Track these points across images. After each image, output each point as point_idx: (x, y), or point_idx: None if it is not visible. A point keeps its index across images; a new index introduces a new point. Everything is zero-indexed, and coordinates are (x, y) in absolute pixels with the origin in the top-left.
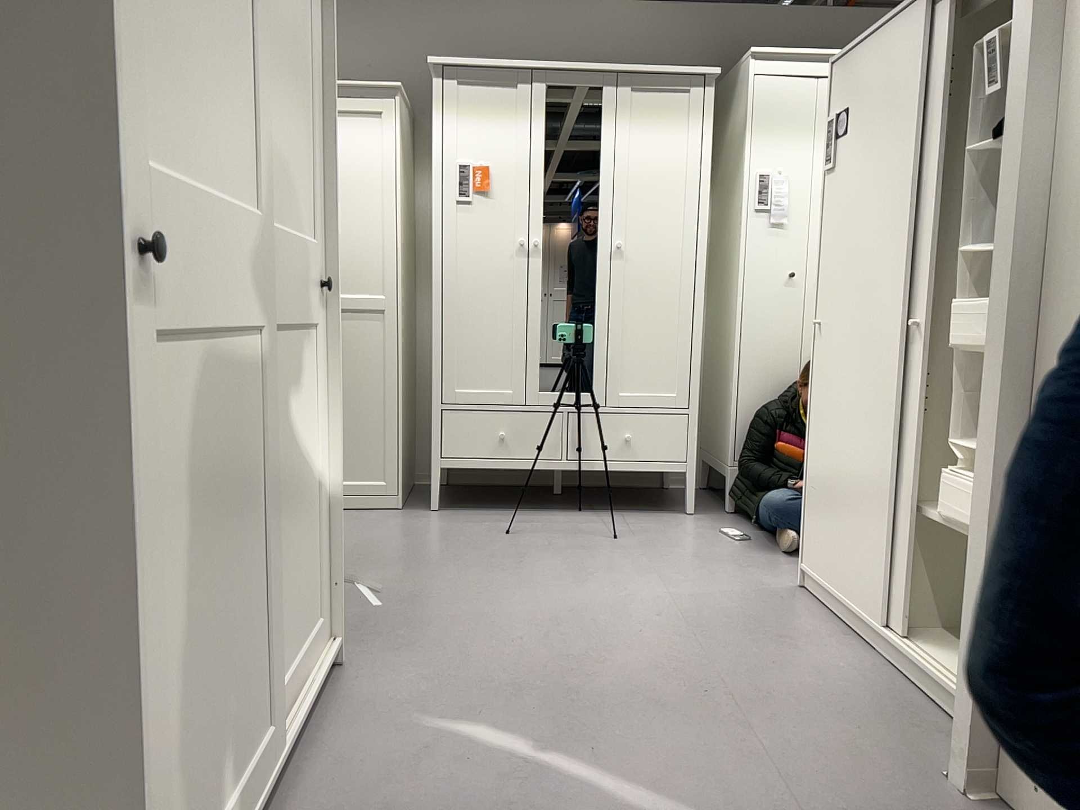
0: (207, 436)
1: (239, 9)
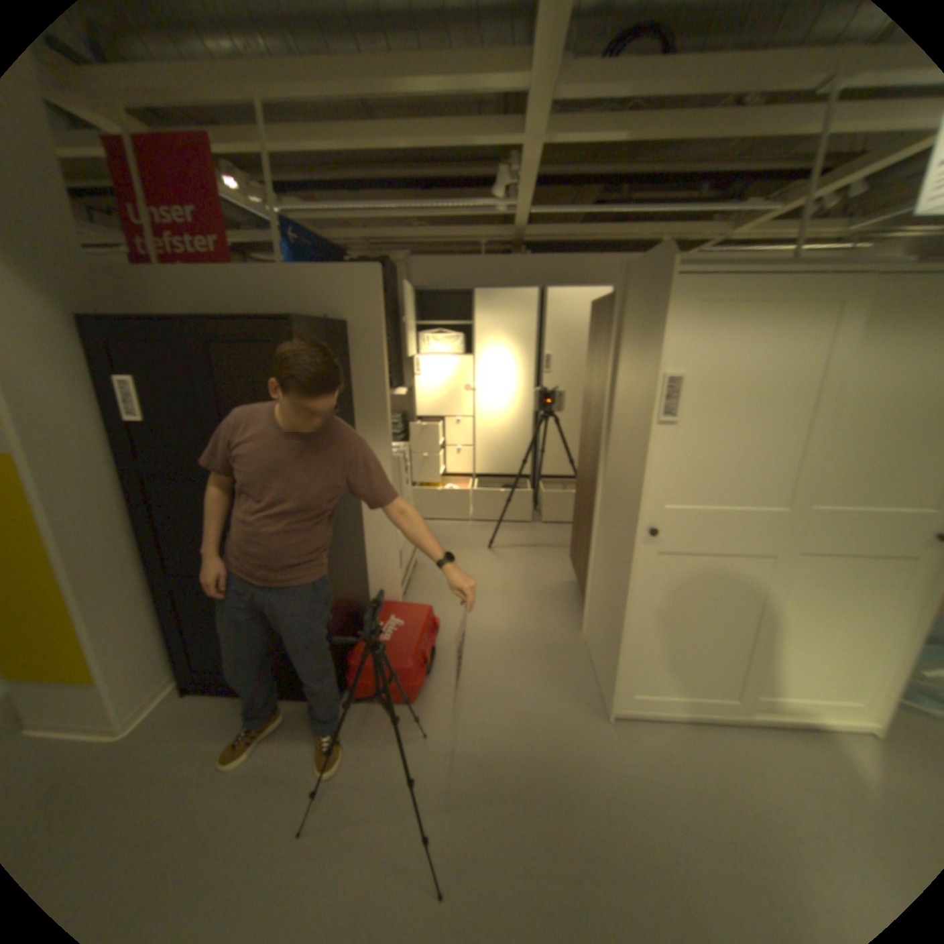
0: (713, 584)
1: (804, 424)
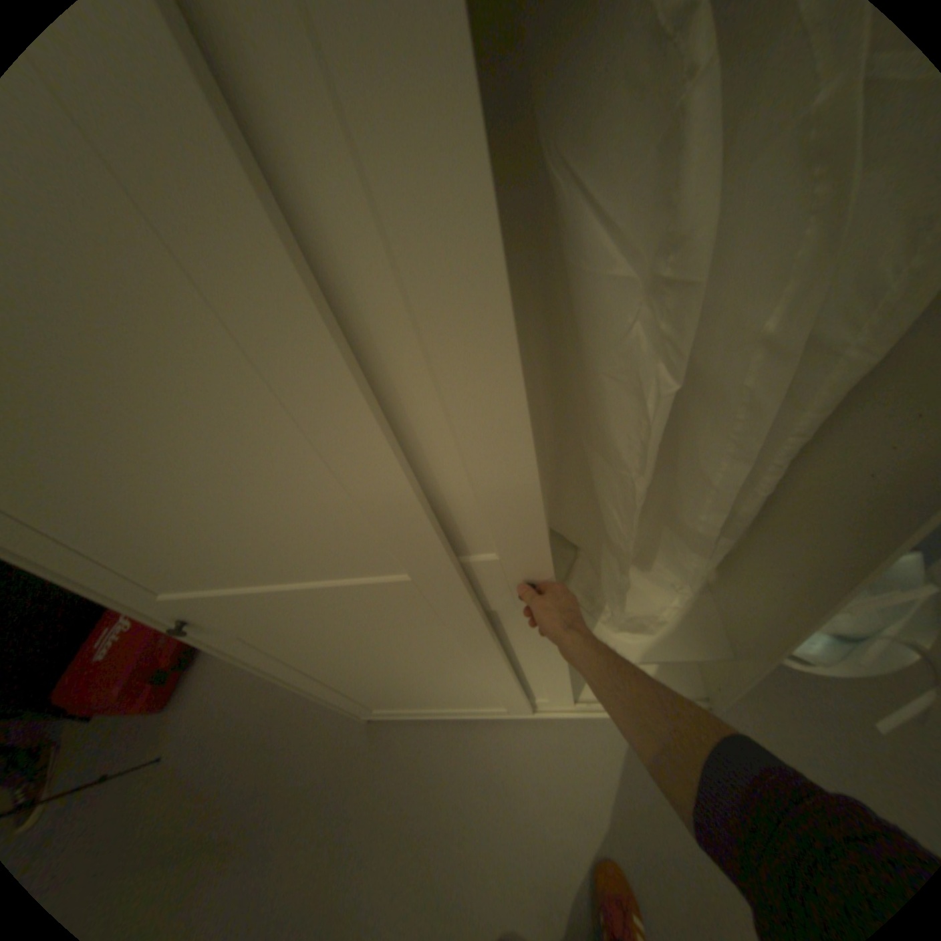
0: (361, 651)
1: (261, 418)
